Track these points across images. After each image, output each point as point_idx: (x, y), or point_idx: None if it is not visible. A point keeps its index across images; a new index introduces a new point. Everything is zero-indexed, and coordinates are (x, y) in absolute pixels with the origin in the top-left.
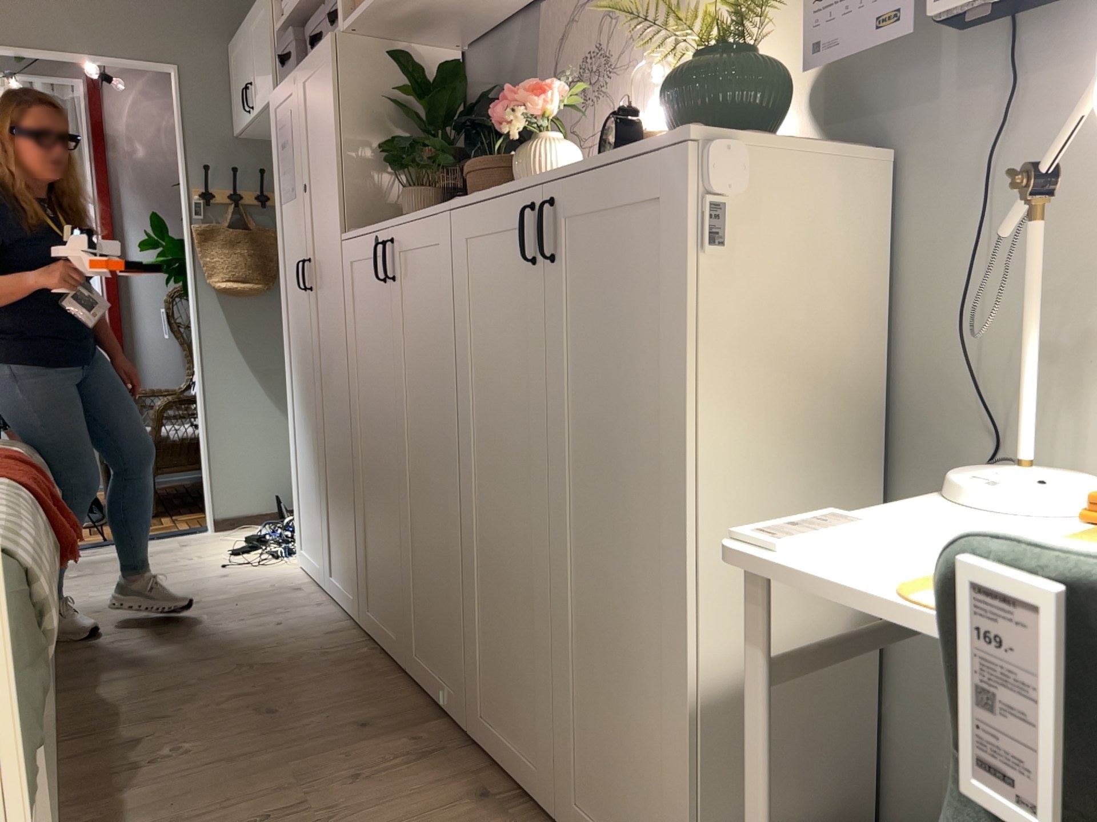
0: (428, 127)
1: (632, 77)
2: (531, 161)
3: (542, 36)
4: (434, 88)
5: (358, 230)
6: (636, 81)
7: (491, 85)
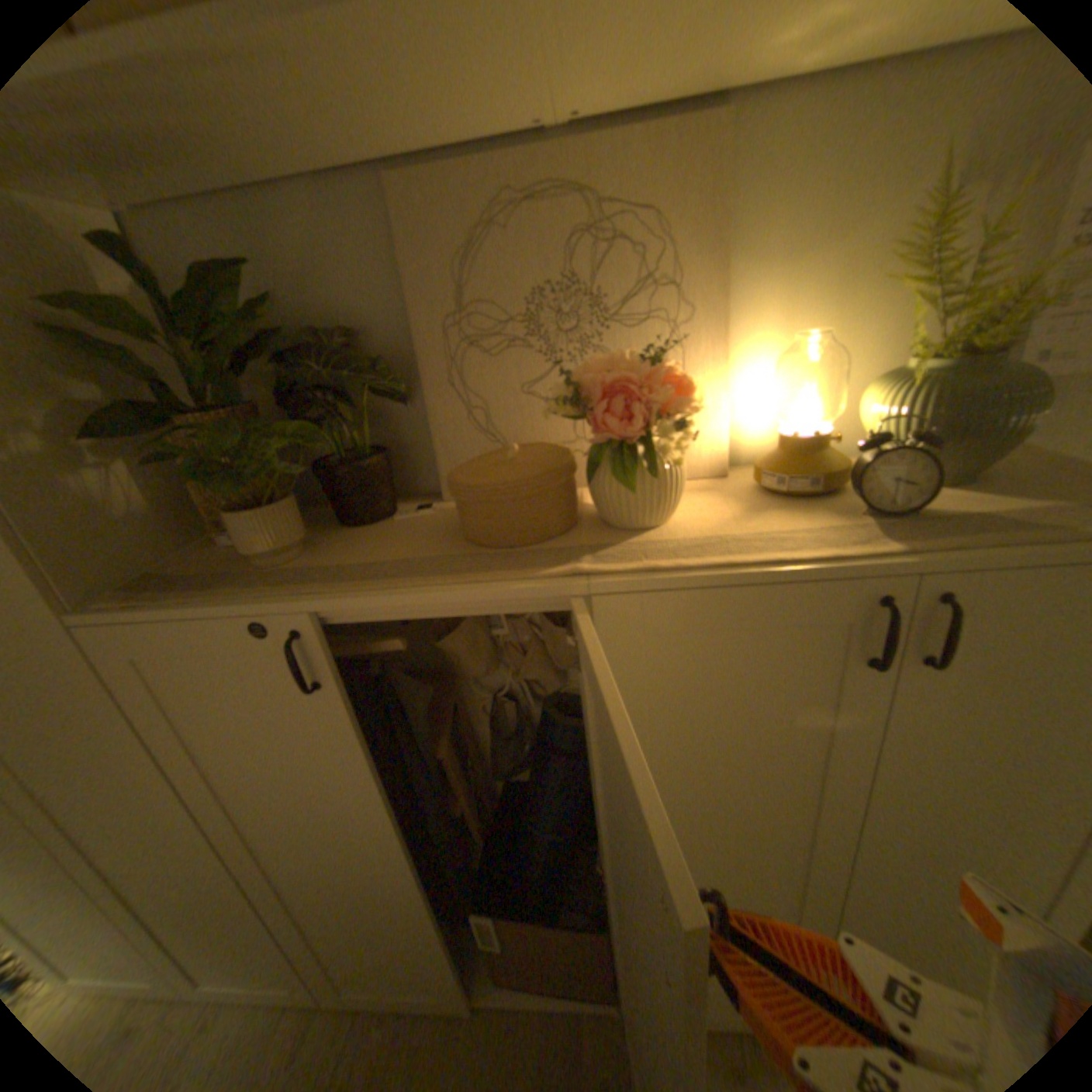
0: (194, 380)
1: (679, 336)
2: (665, 482)
3: (401, 233)
4: (175, 305)
5: (130, 598)
6: (679, 341)
7: (240, 290)
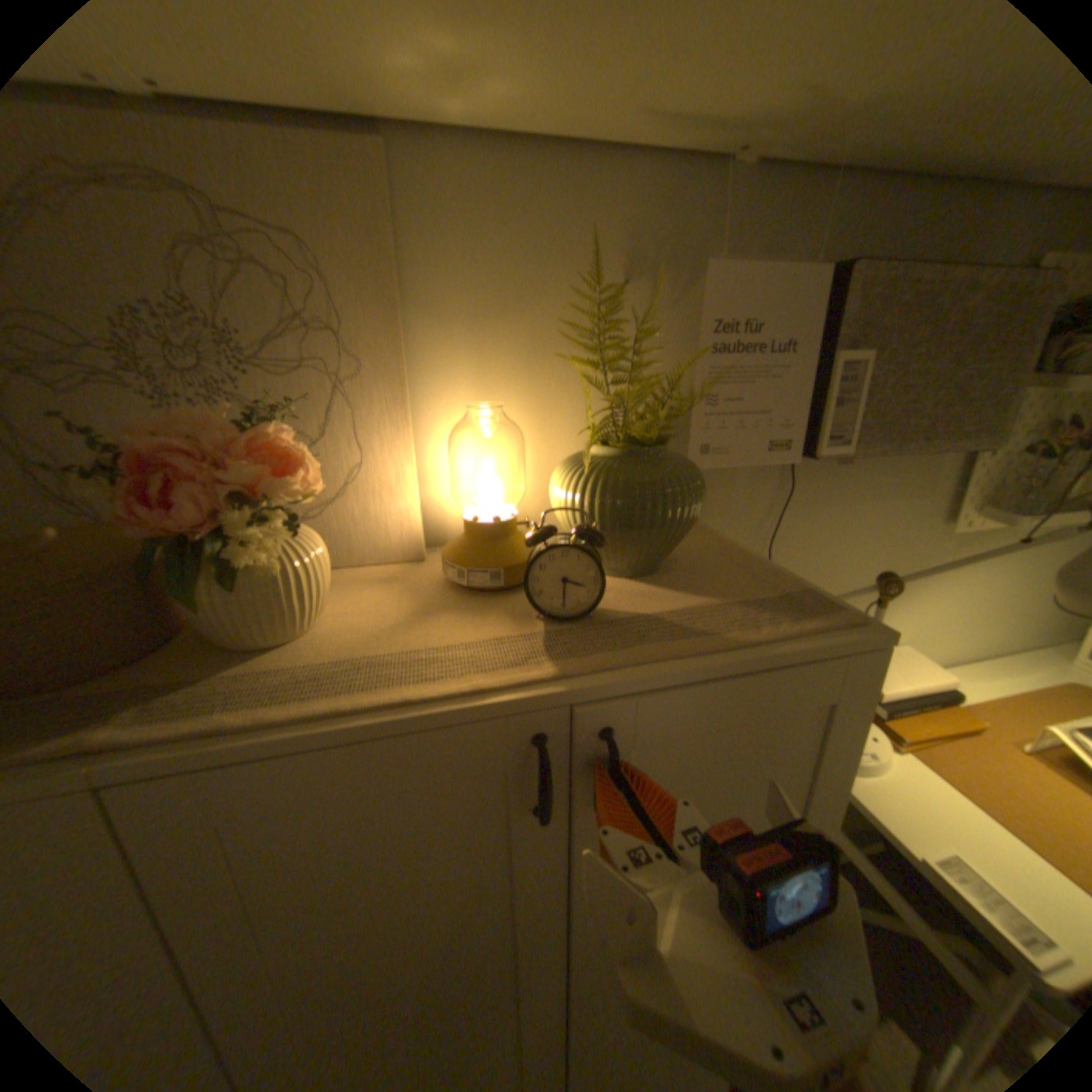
0: None
1: (337, 390)
2: (274, 586)
3: None
4: None
5: None
6: (340, 396)
7: None
